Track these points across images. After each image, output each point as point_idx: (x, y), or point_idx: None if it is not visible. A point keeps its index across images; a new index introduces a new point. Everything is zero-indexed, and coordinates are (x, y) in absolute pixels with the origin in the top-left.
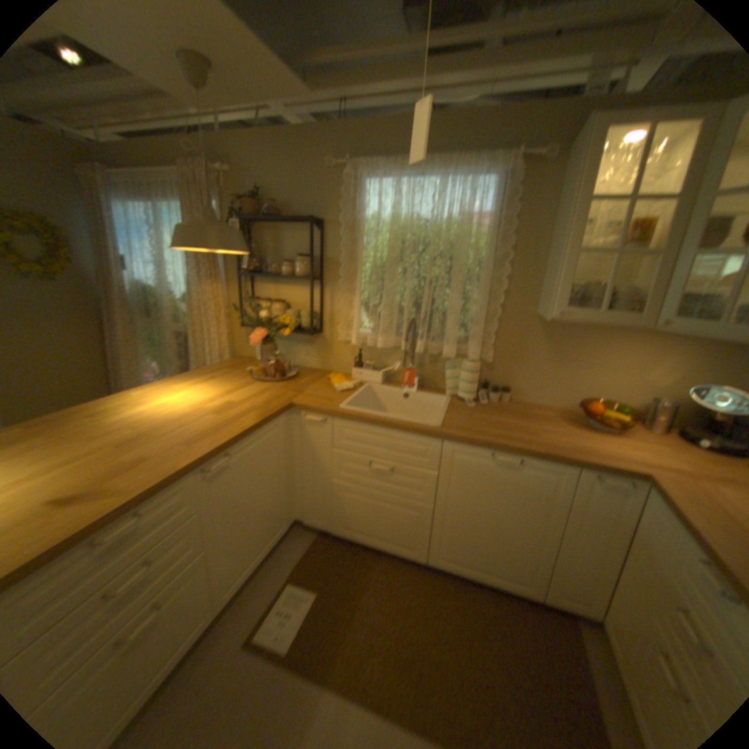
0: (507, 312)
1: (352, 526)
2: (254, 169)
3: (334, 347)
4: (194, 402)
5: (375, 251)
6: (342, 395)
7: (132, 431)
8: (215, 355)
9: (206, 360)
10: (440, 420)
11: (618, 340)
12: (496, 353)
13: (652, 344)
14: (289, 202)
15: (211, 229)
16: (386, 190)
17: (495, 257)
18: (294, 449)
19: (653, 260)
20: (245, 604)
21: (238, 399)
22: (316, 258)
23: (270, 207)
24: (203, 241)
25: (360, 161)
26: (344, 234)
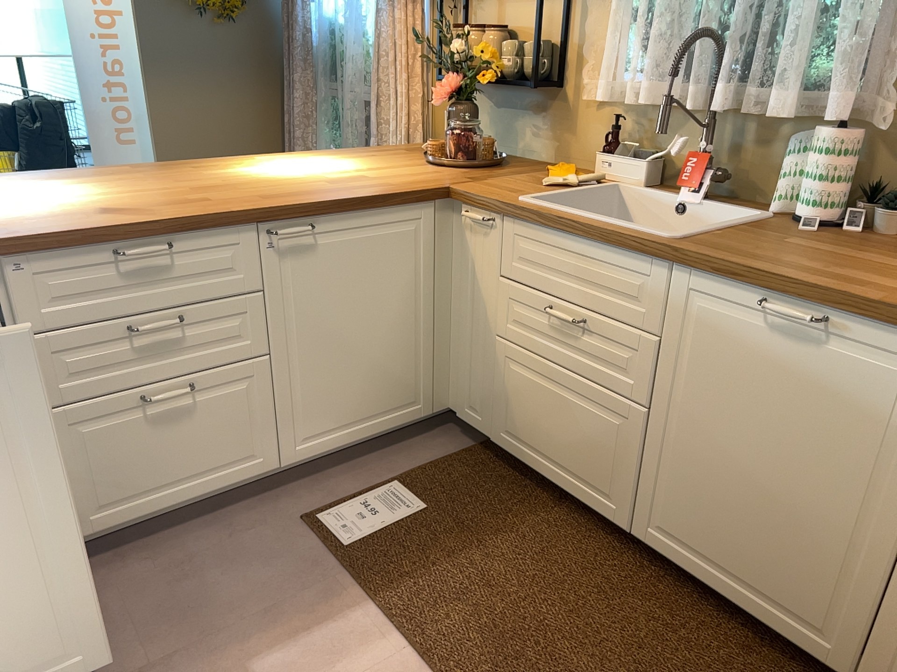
0: None
1: (521, 426)
2: None
3: (579, 115)
4: (321, 170)
5: None
6: (547, 189)
7: (227, 181)
8: (402, 132)
9: (392, 141)
10: (691, 232)
11: None
12: None
13: None
14: None
15: None
16: None
17: None
18: (453, 274)
19: None
20: (334, 478)
21: (381, 174)
22: None
23: None
24: None
25: None
26: None
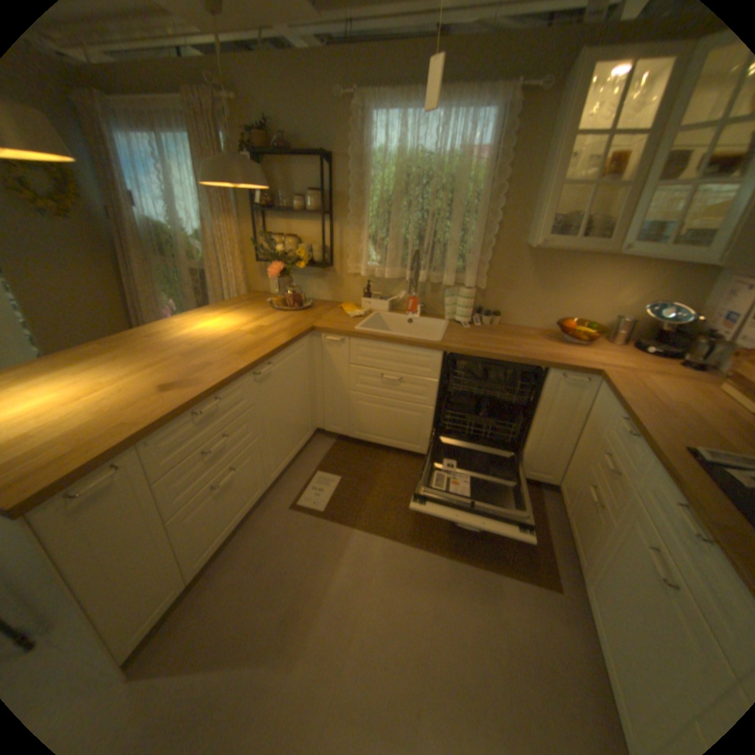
0: (501, 242)
1: (368, 427)
2: (261, 97)
3: (344, 279)
4: (231, 326)
5: (383, 184)
6: (356, 320)
7: (191, 345)
8: (234, 289)
9: (226, 293)
10: (440, 336)
11: (594, 266)
12: (490, 280)
13: (621, 268)
14: (298, 133)
15: (238, 163)
16: (393, 121)
17: (492, 189)
18: (317, 366)
19: (626, 190)
20: (288, 482)
21: (268, 323)
22: (326, 192)
23: (279, 138)
24: (232, 175)
25: (368, 91)
26: (353, 167)
